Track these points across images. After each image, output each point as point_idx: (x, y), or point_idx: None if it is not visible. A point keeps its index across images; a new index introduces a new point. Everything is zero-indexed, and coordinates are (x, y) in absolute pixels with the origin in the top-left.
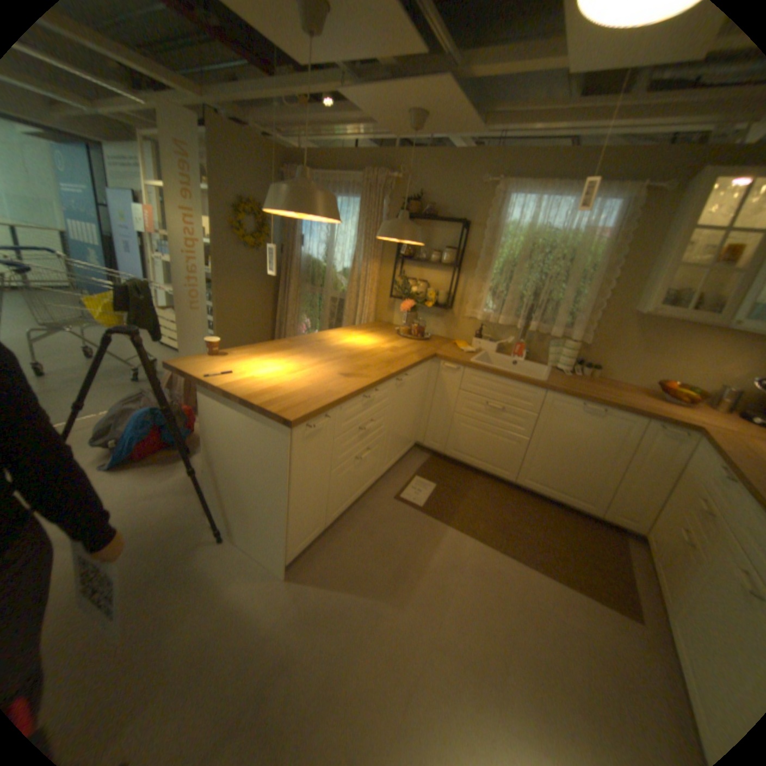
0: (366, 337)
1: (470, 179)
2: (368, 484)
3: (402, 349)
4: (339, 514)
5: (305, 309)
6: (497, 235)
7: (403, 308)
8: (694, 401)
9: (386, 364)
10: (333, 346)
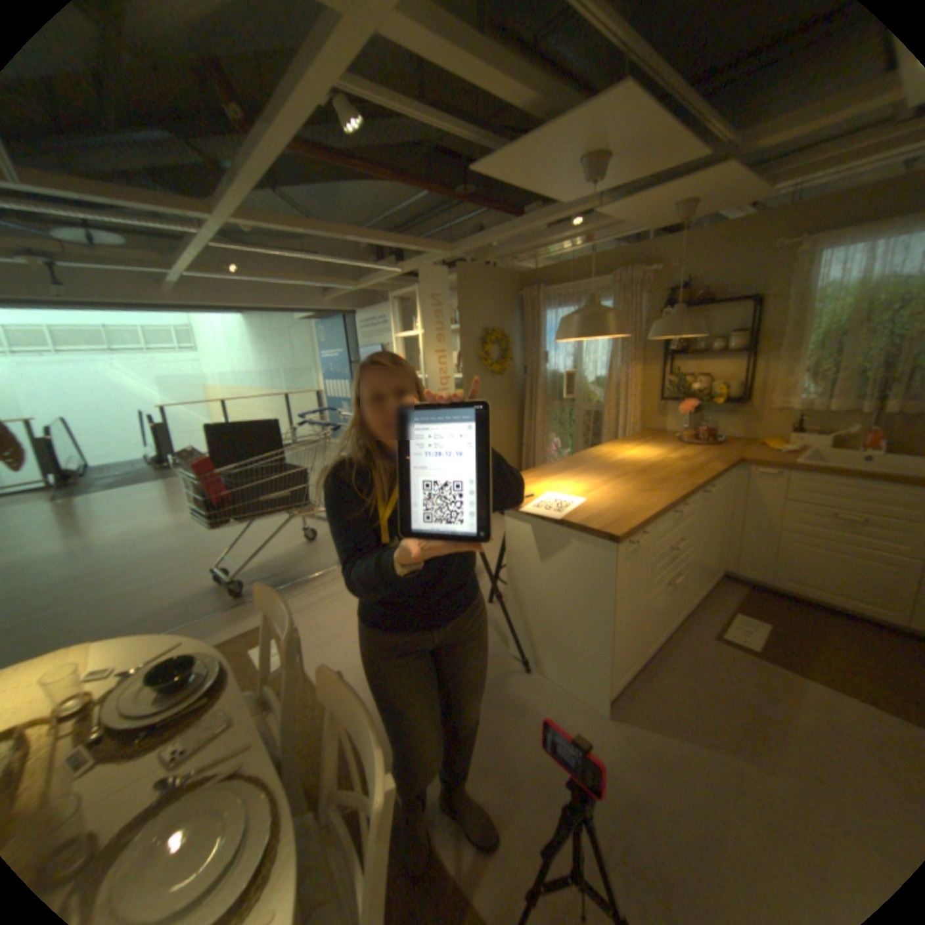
0: (644, 448)
1: (757, 248)
2: (680, 620)
3: (696, 457)
4: (654, 652)
5: (554, 427)
6: (809, 302)
7: (685, 410)
8: None
9: (687, 475)
10: (613, 461)
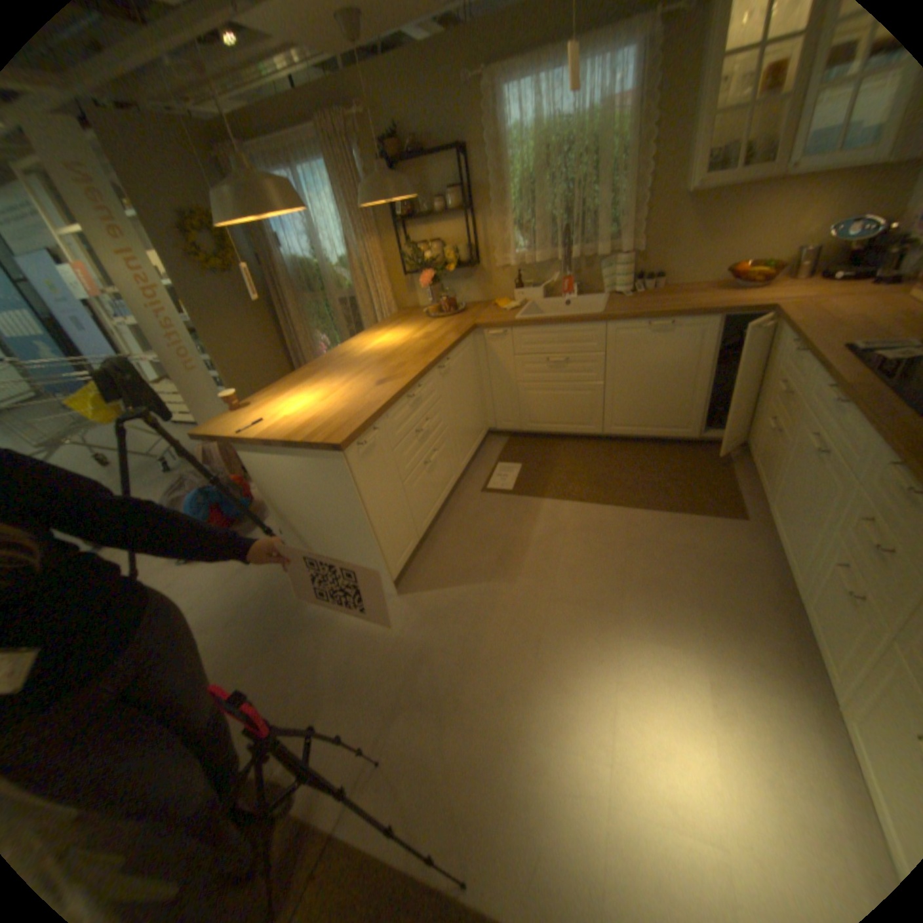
0: (393, 332)
1: (446, 84)
2: (450, 486)
3: (436, 332)
4: (429, 523)
5: (315, 324)
6: (502, 149)
7: (424, 283)
8: (768, 277)
9: (422, 355)
10: (359, 355)
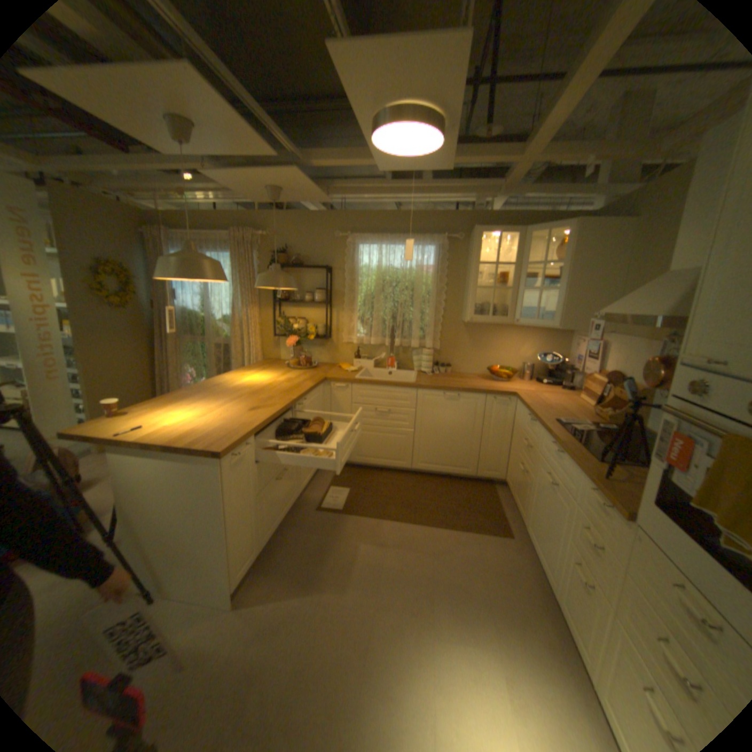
0: (261, 374)
1: (325, 235)
2: (290, 504)
3: (296, 379)
4: (270, 537)
5: (188, 359)
6: (355, 276)
7: (290, 344)
8: (509, 377)
9: (287, 393)
10: (232, 387)
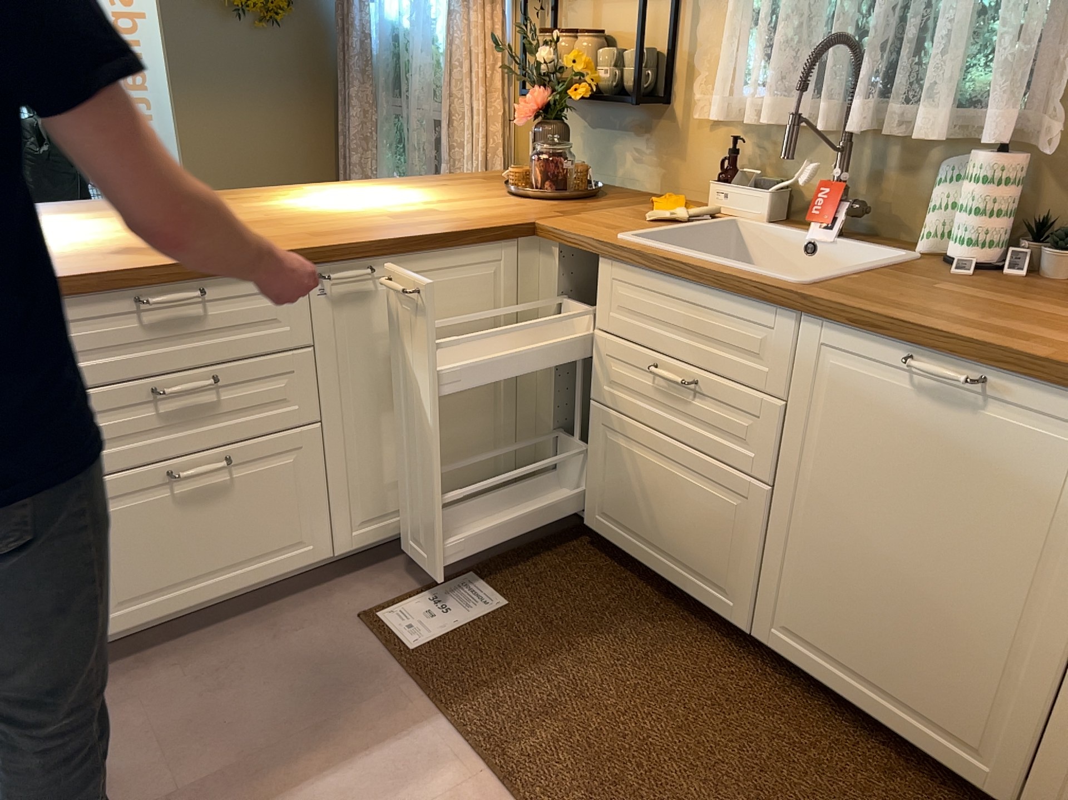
0: (397, 193)
1: None
2: (282, 565)
3: (442, 214)
4: (150, 620)
5: (391, 159)
6: None
7: (520, 114)
8: None
9: (307, 237)
10: (255, 206)
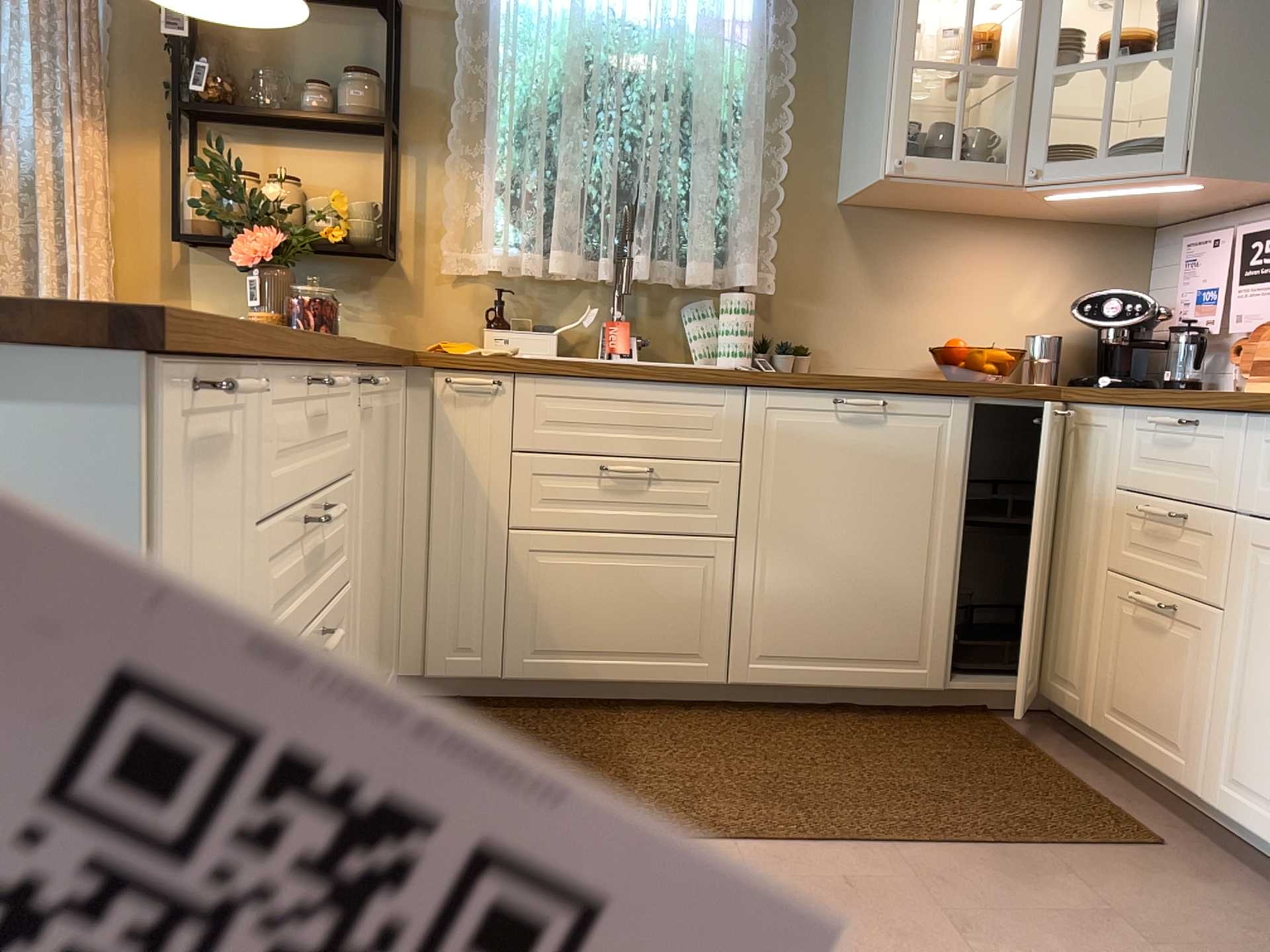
0: None
1: None
2: None
3: None
4: None
5: None
6: (492, 40)
7: (252, 254)
8: (1003, 369)
9: None
10: None
